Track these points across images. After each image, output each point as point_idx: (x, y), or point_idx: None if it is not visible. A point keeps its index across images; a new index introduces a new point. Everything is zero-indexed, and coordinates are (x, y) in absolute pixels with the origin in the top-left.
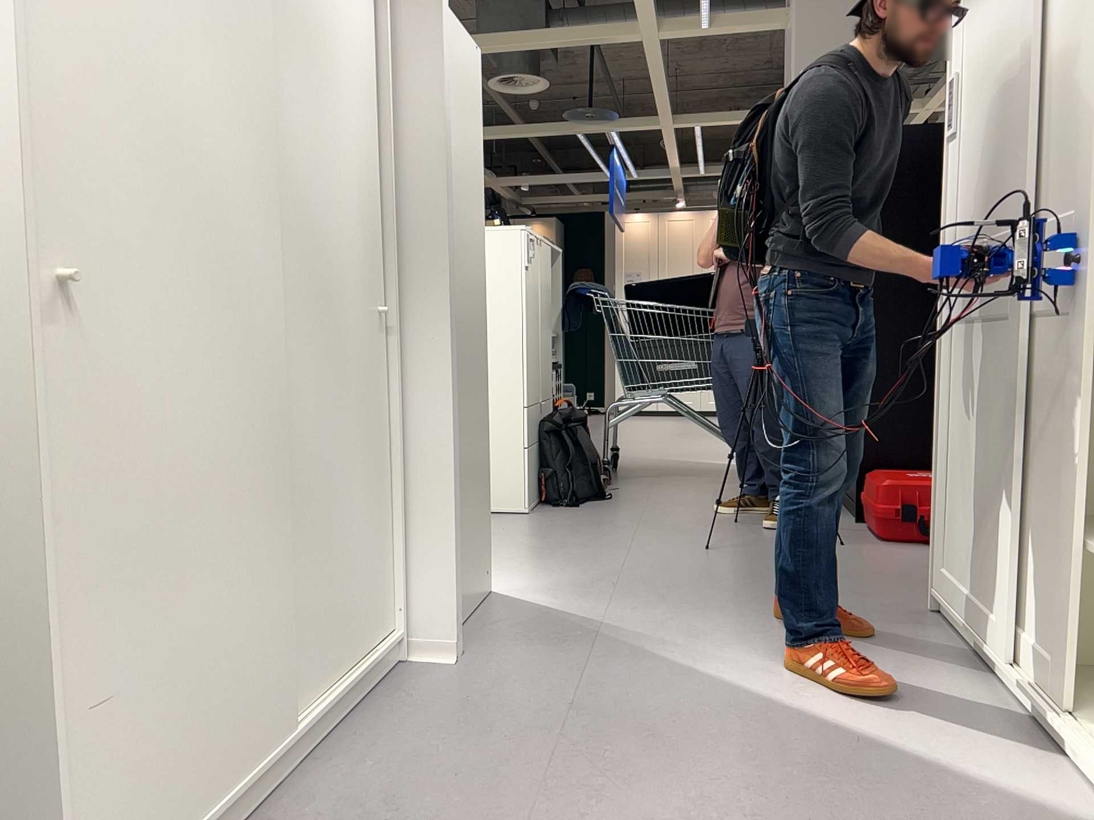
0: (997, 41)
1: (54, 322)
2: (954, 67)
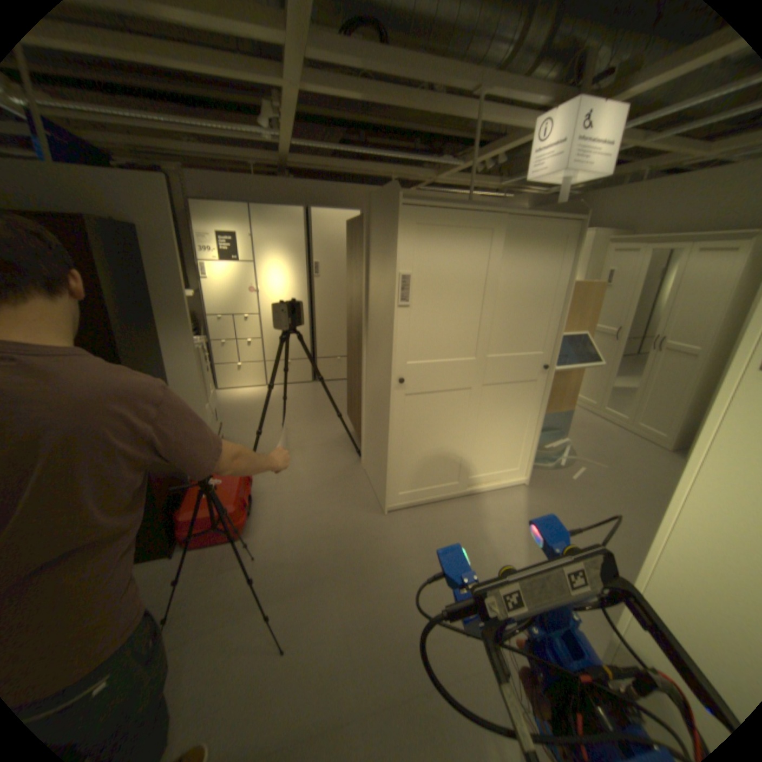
0: (467, 278)
1: None
2: (412, 268)
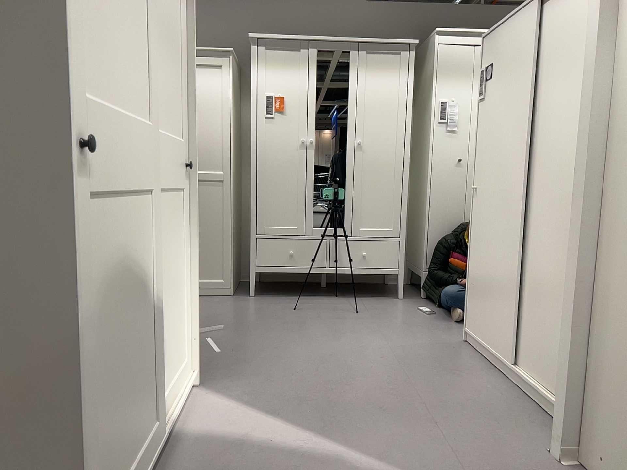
0: None
1: (474, 198)
2: None
